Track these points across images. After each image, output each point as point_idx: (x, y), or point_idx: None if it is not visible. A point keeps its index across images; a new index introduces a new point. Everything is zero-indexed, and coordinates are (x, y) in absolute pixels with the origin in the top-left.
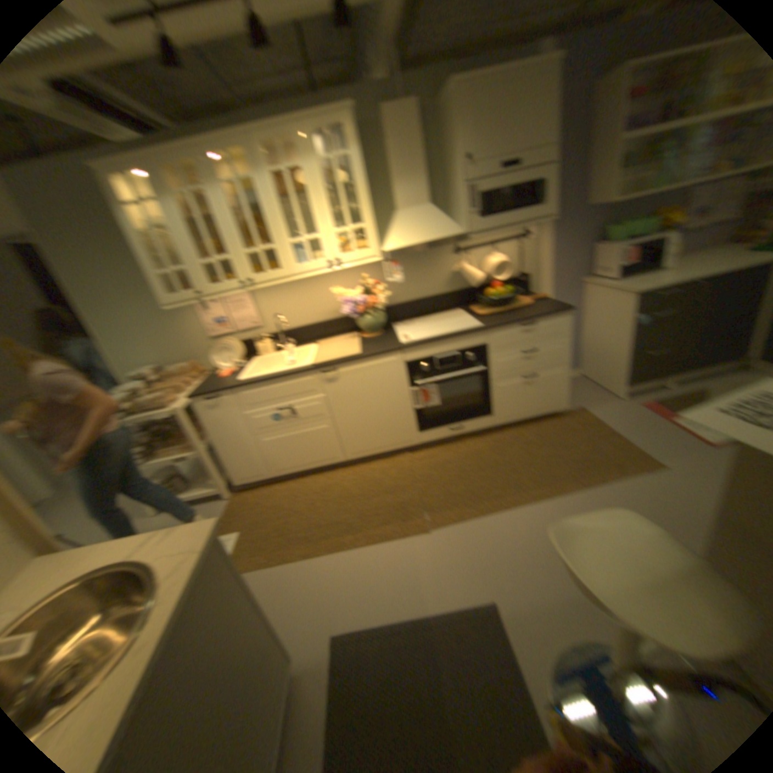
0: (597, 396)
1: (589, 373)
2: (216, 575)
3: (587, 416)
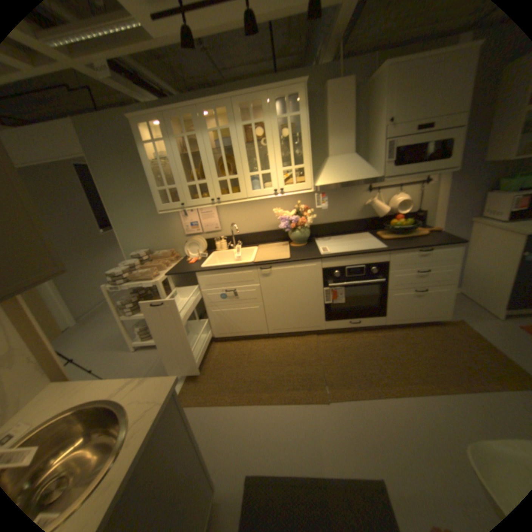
0: (478, 313)
1: (471, 294)
2: (173, 422)
3: (470, 329)
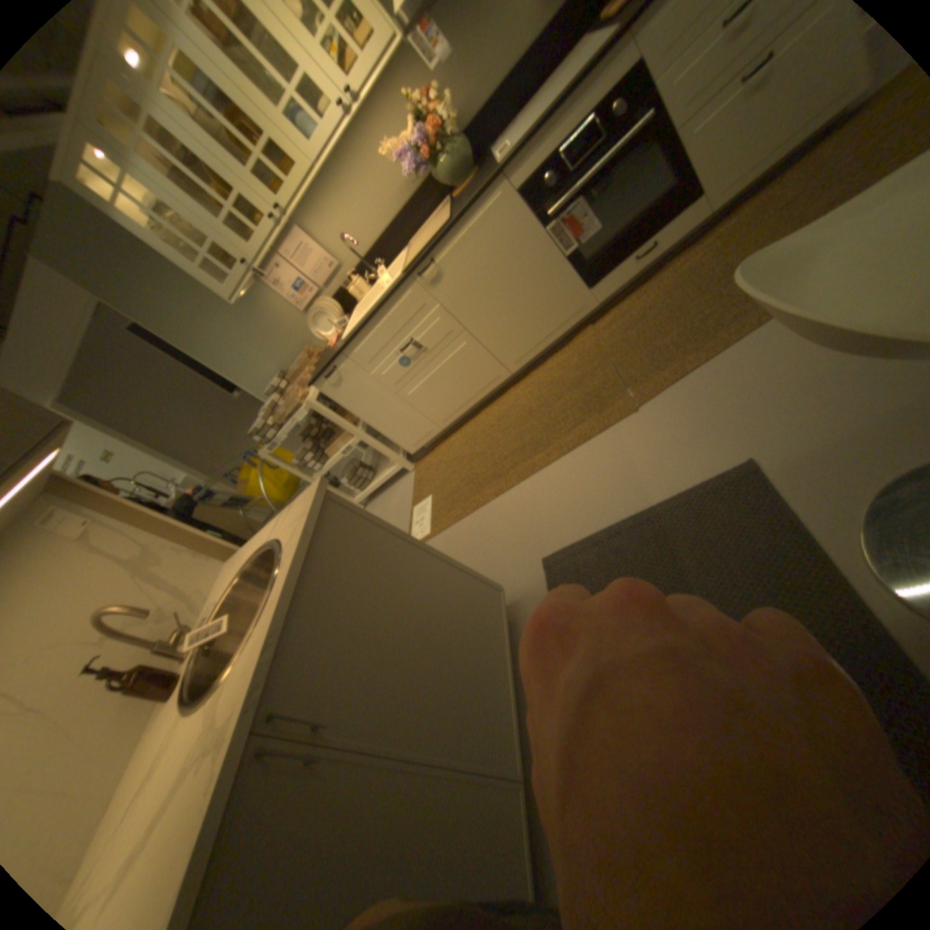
0: None
1: None
2: (352, 528)
3: None
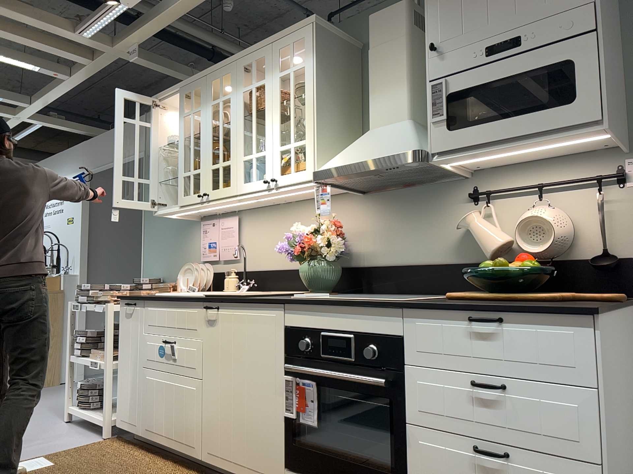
0: None
1: None
2: None
3: None
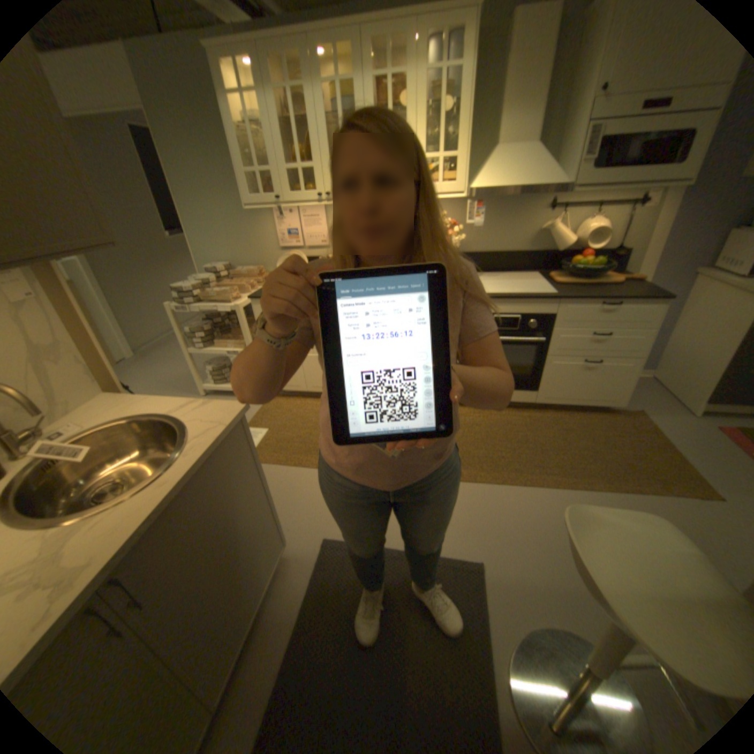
0: (667, 405)
1: (666, 379)
2: (240, 451)
3: (648, 423)
